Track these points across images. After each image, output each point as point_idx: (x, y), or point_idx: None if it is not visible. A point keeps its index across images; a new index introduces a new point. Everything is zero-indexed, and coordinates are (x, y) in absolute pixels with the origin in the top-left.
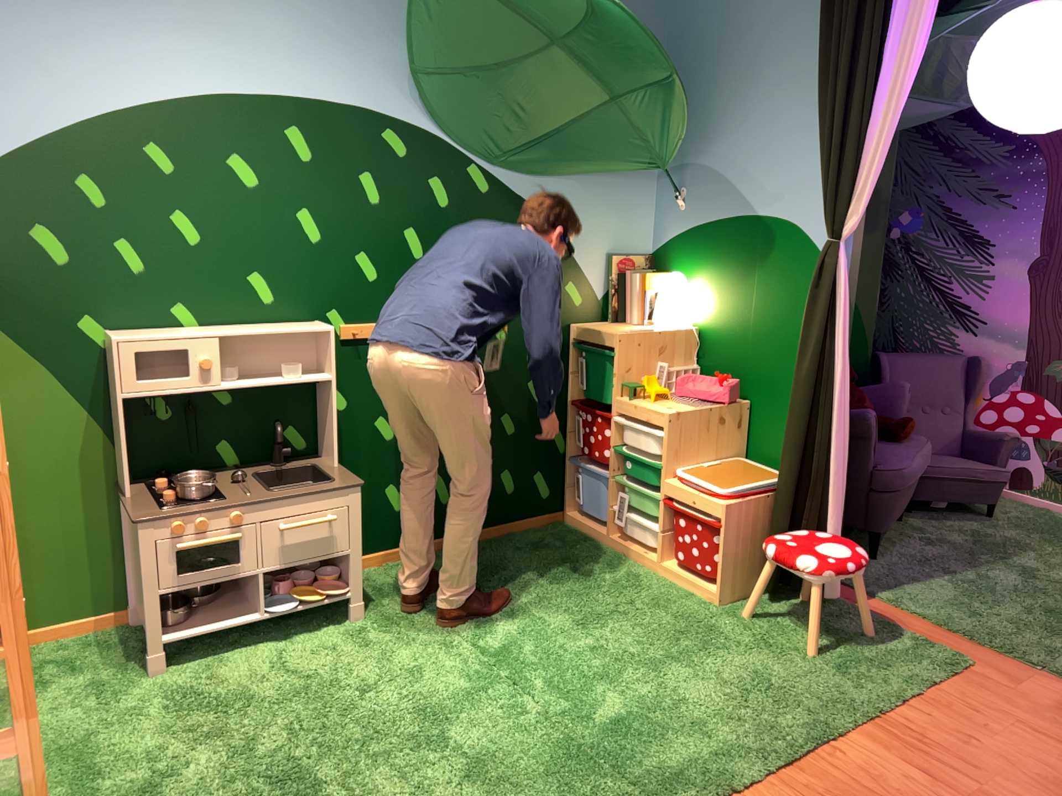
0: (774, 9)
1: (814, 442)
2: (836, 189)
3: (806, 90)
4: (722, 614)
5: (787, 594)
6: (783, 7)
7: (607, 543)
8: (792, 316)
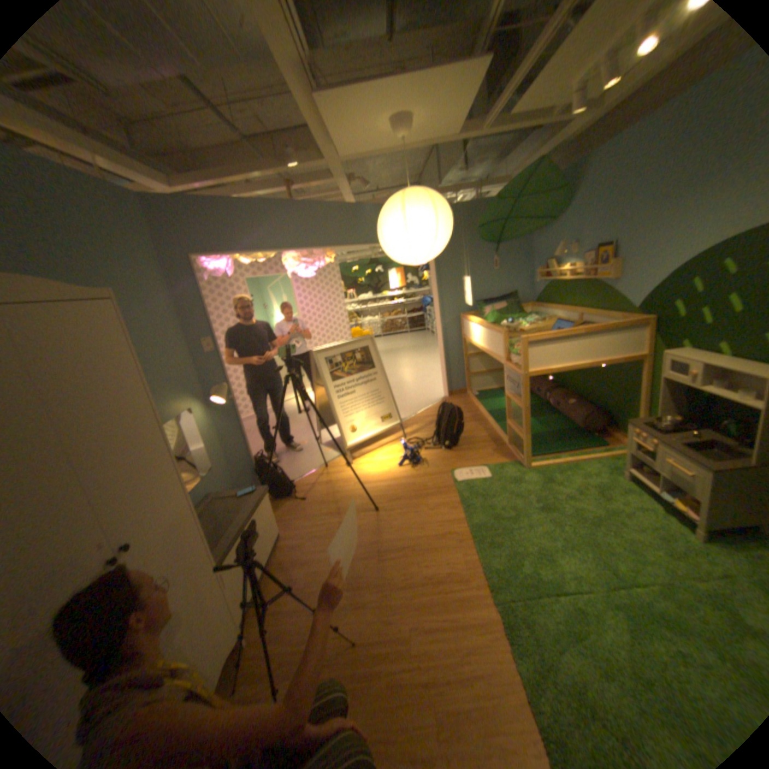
0: None
1: None
2: None
3: None
4: None
5: None
6: None
7: None
8: None
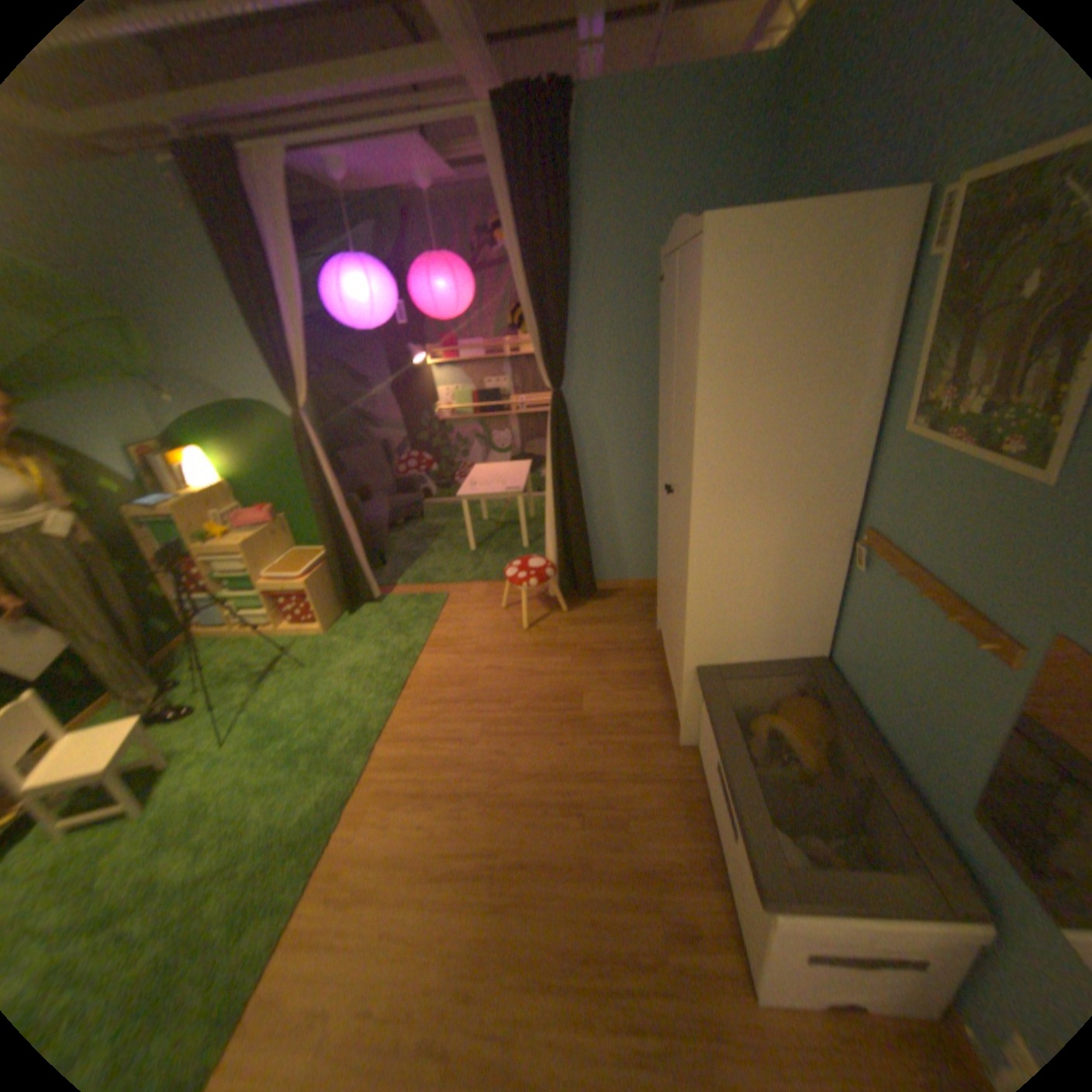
0: (179, 253)
1: (336, 526)
2: (286, 381)
3: (233, 314)
4: (329, 637)
5: (357, 608)
6: (186, 252)
7: (233, 635)
8: (289, 458)
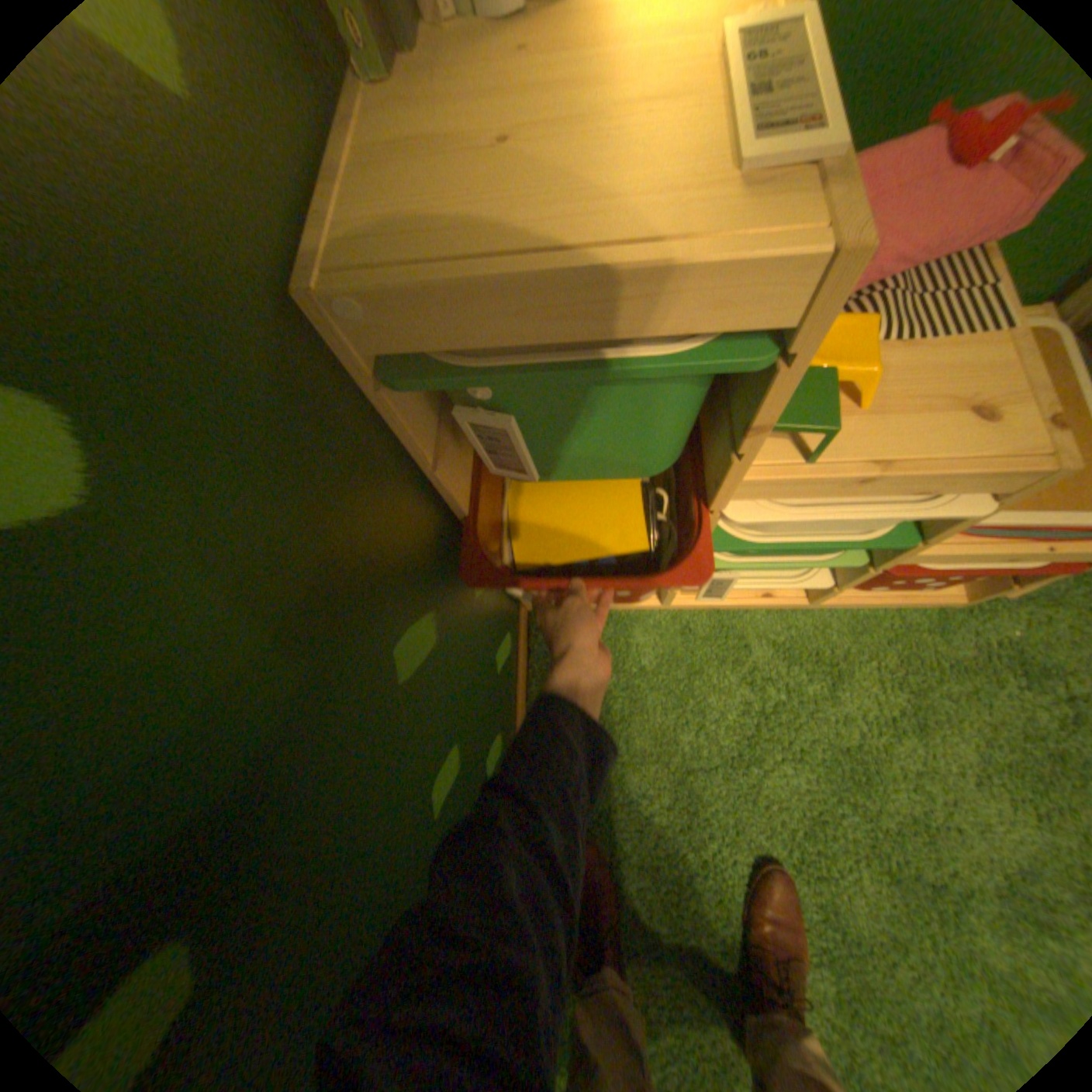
0: None
1: None
2: None
3: None
4: (984, 620)
5: None
6: None
7: (658, 607)
8: None
